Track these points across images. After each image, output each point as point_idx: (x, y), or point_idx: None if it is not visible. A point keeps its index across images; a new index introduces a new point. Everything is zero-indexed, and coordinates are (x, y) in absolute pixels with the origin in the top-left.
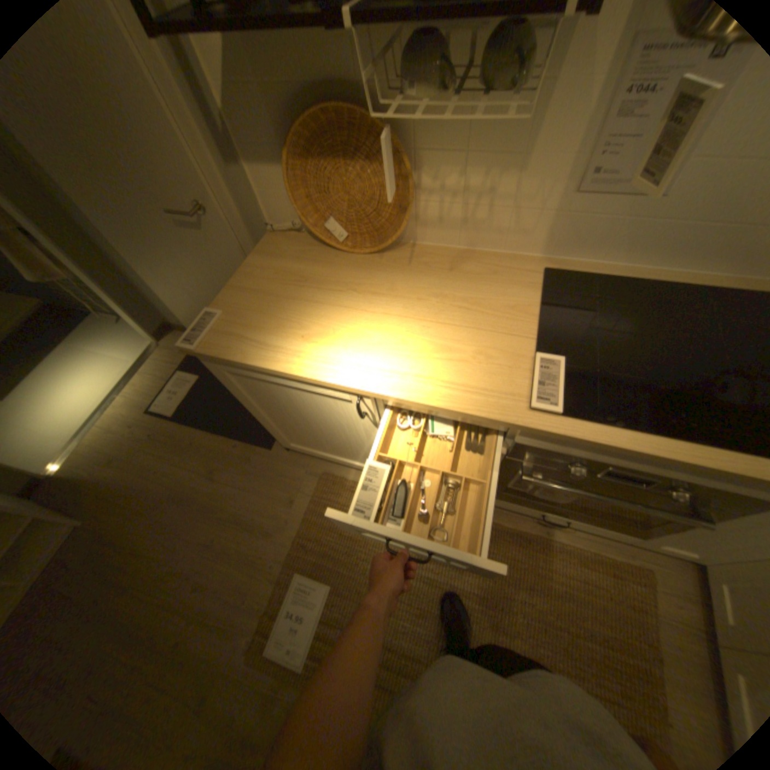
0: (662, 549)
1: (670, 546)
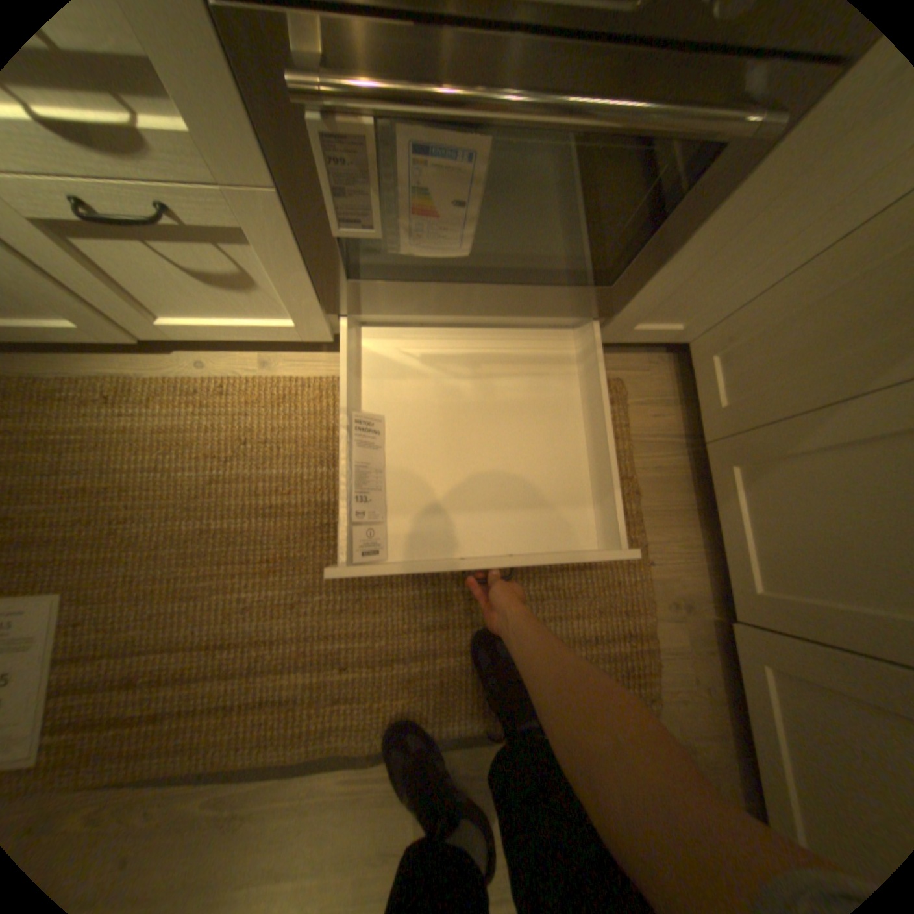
0: (635, 331)
1: (647, 317)
